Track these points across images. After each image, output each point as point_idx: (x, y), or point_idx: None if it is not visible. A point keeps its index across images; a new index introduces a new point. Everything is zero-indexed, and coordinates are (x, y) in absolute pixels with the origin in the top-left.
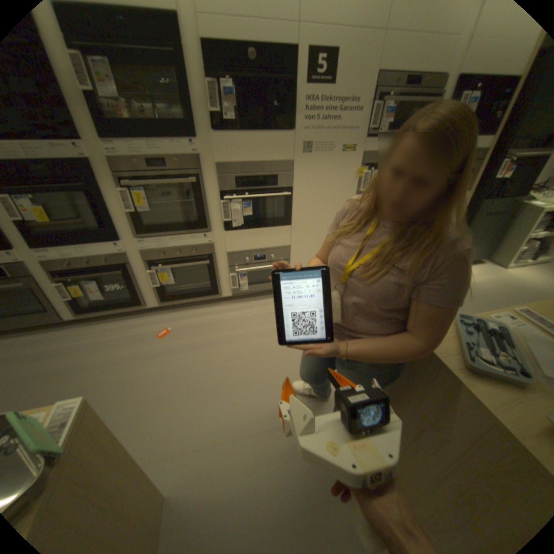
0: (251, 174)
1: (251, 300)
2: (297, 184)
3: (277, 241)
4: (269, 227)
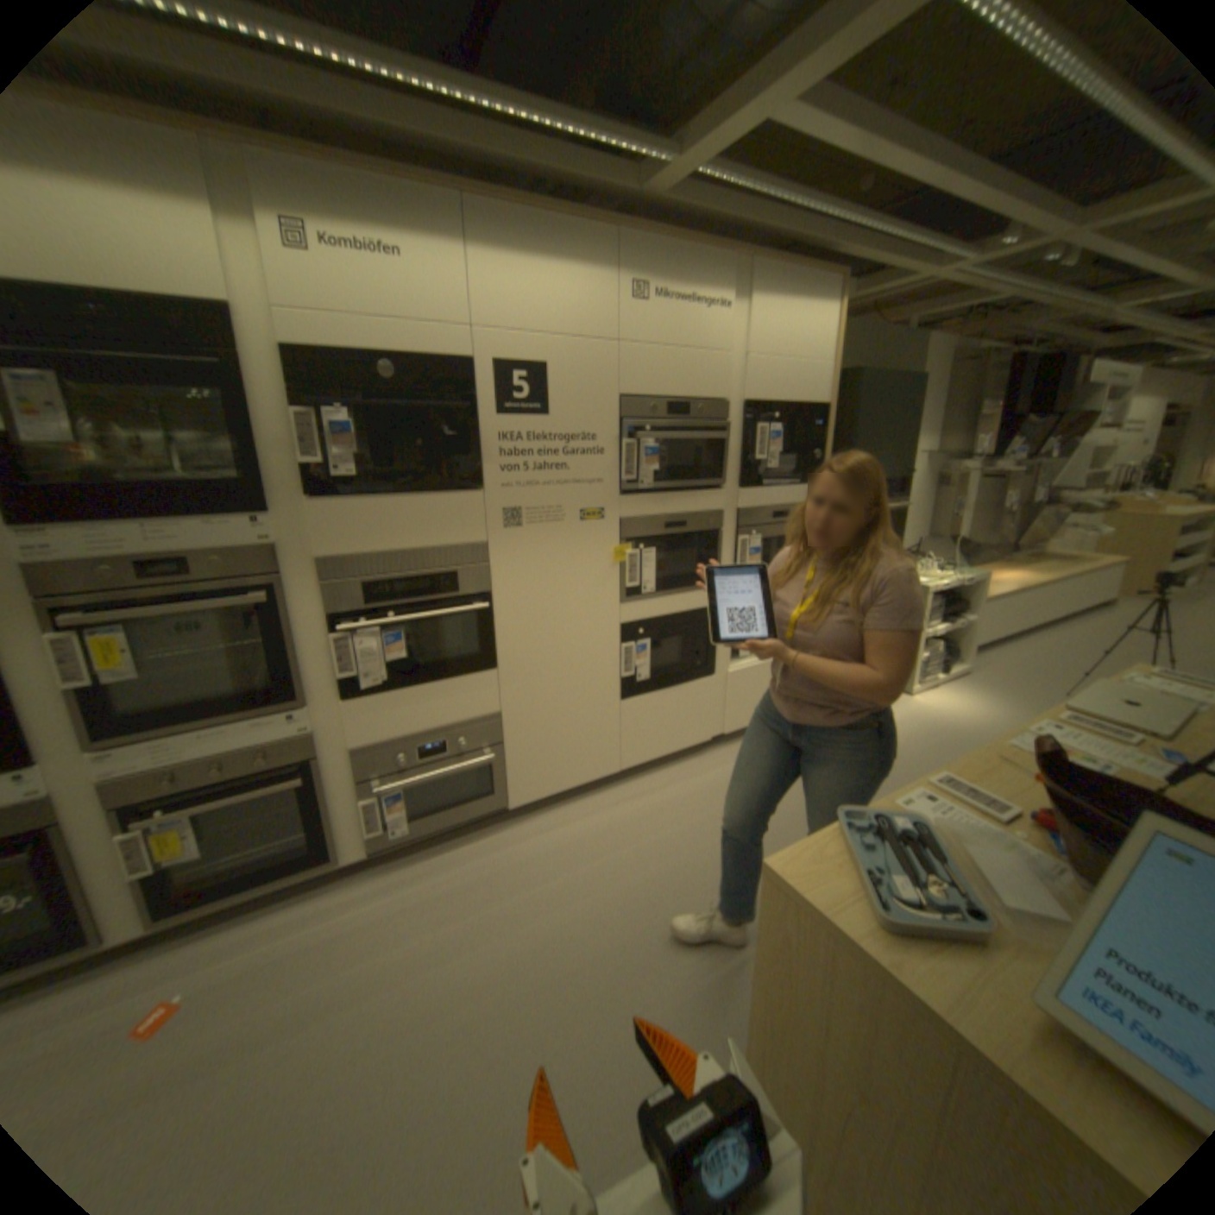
0: (399, 574)
1: (419, 860)
2: (500, 586)
3: (471, 707)
4: (449, 678)
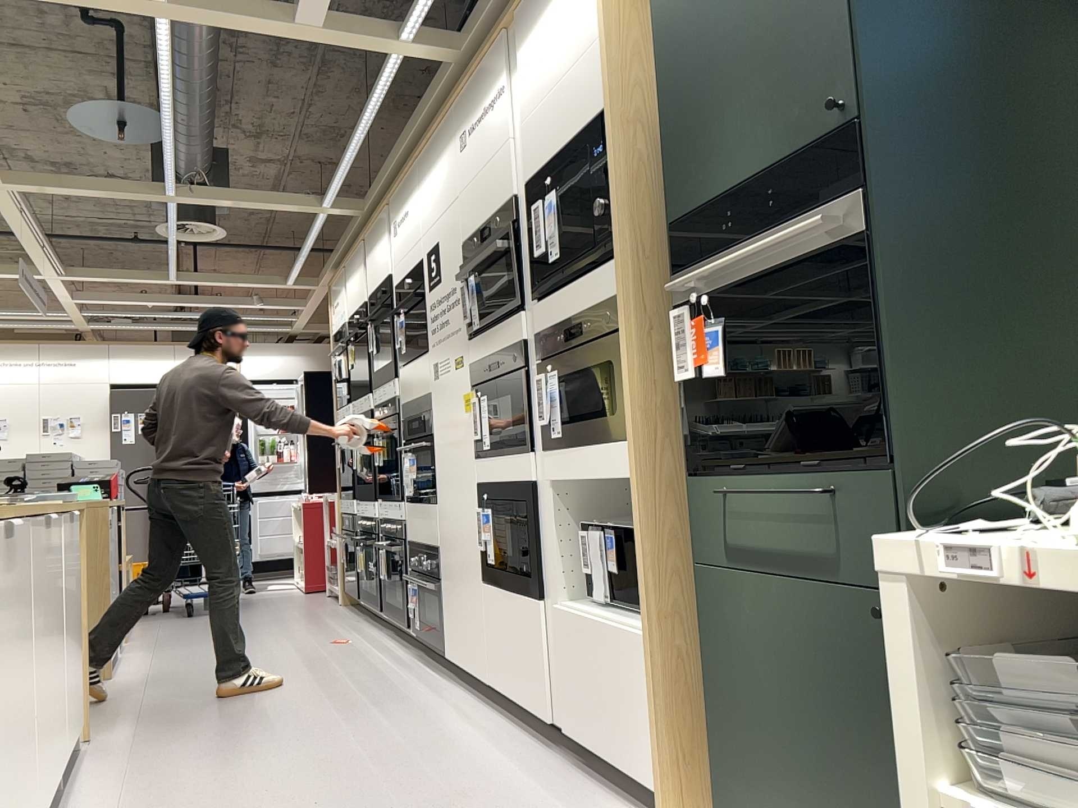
0: (418, 416)
1: (425, 662)
2: (434, 429)
3: (431, 534)
4: (425, 503)
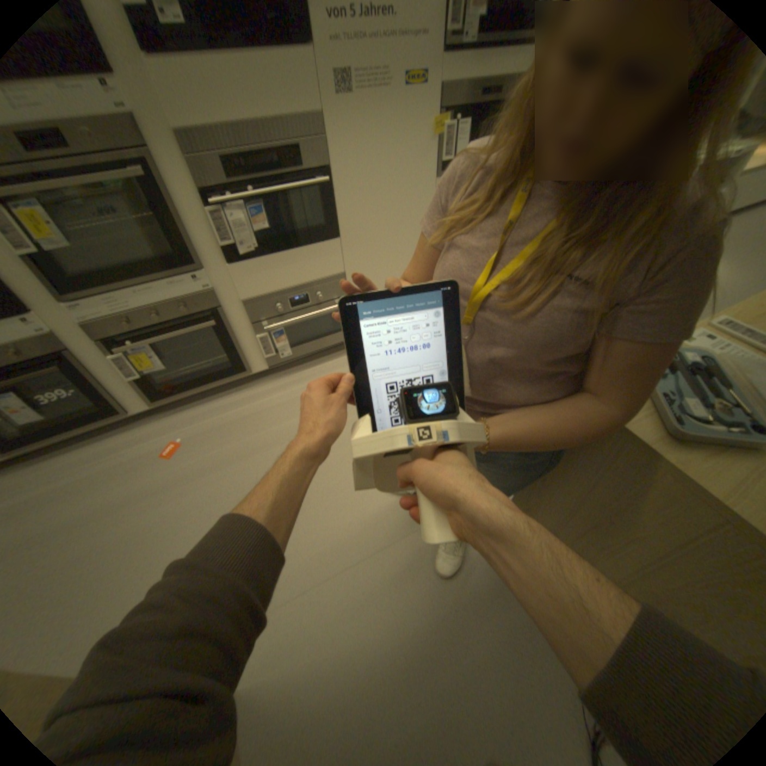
0: (249, 147)
1: (301, 369)
2: (337, 160)
3: (323, 269)
4: (304, 245)
